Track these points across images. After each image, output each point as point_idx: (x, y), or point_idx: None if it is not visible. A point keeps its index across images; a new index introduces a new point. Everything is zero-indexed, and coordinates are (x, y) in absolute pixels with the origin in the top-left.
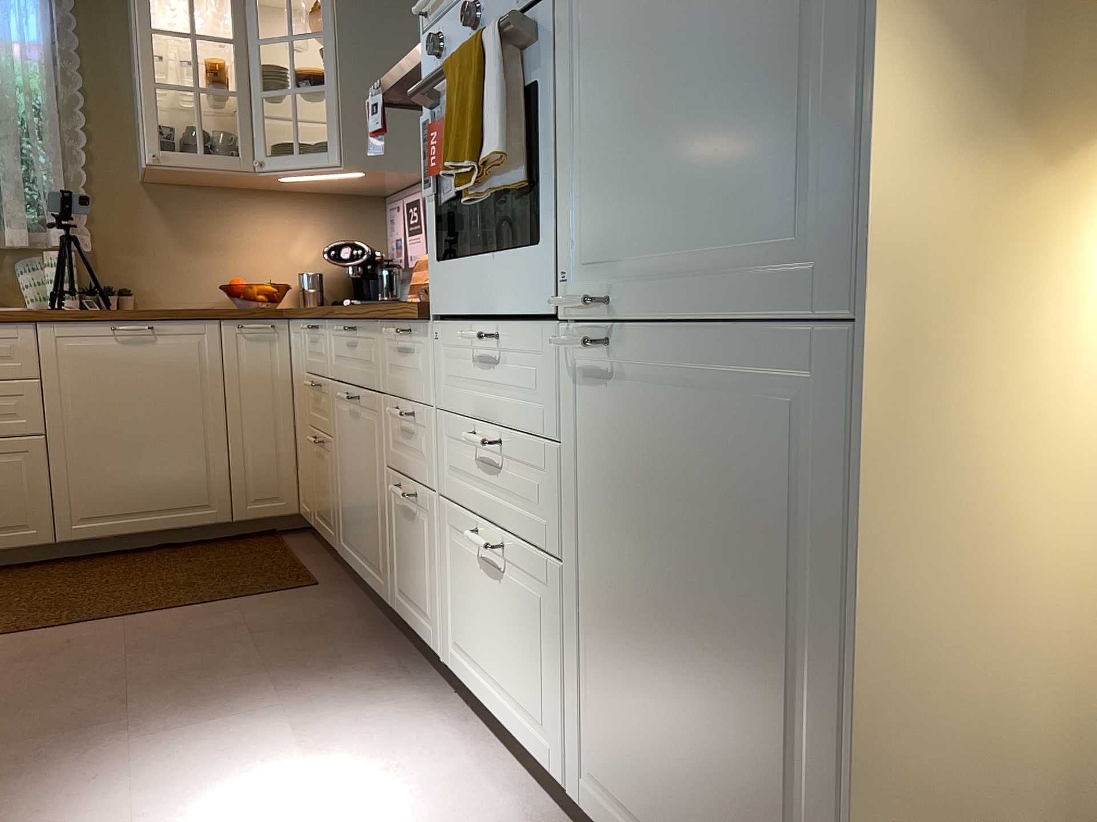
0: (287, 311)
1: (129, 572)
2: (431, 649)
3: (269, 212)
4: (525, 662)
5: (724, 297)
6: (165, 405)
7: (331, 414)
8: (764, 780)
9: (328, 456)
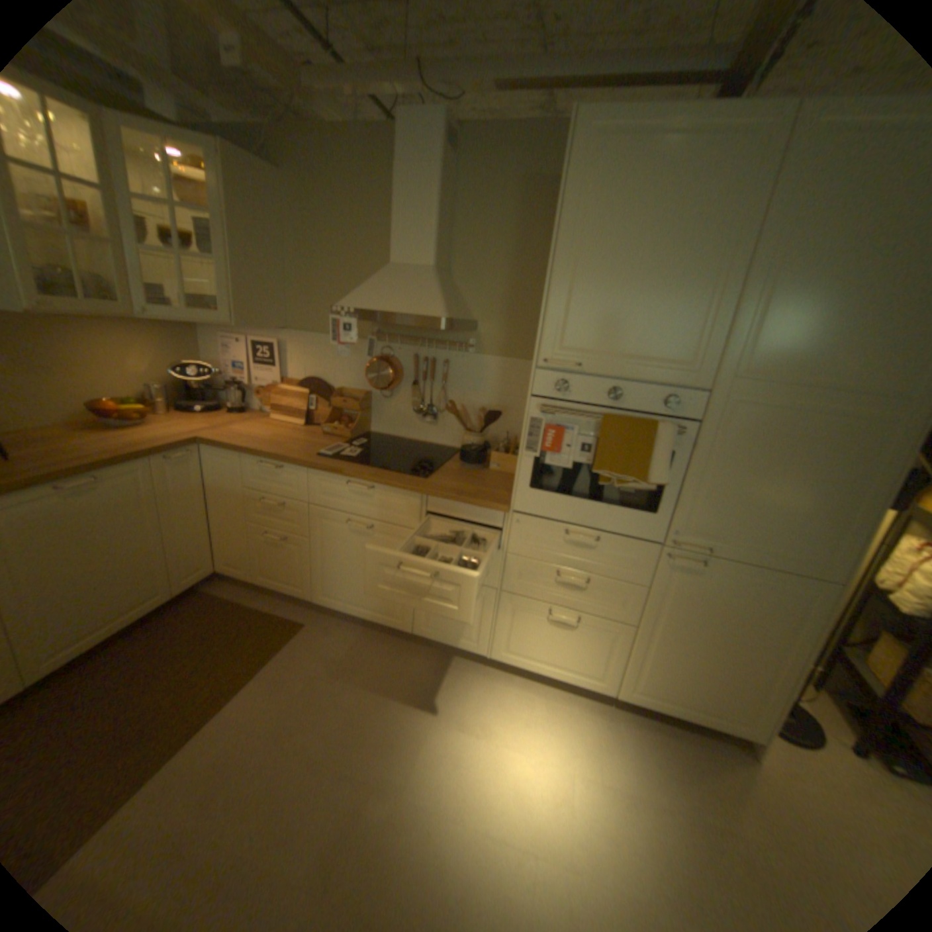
0: (199, 439)
1: (126, 676)
2: (469, 651)
3: (104, 334)
4: (585, 657)
5: (777, 563)
6: (112, 538)
7: (305, 525)
8: (750, 684)
9: (295, 547)
